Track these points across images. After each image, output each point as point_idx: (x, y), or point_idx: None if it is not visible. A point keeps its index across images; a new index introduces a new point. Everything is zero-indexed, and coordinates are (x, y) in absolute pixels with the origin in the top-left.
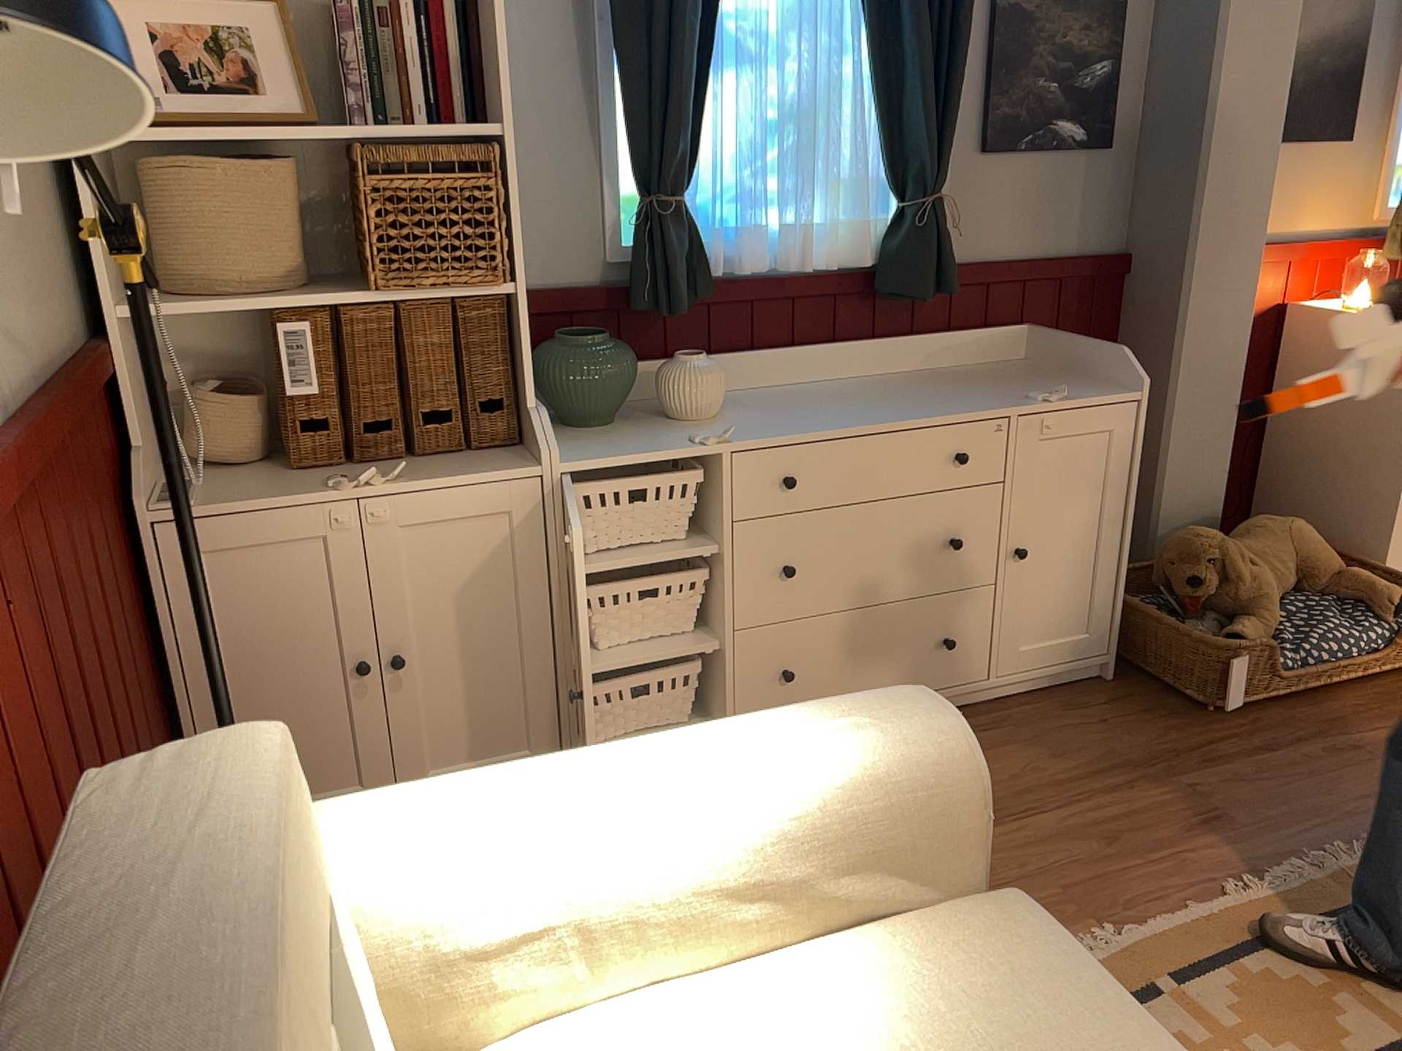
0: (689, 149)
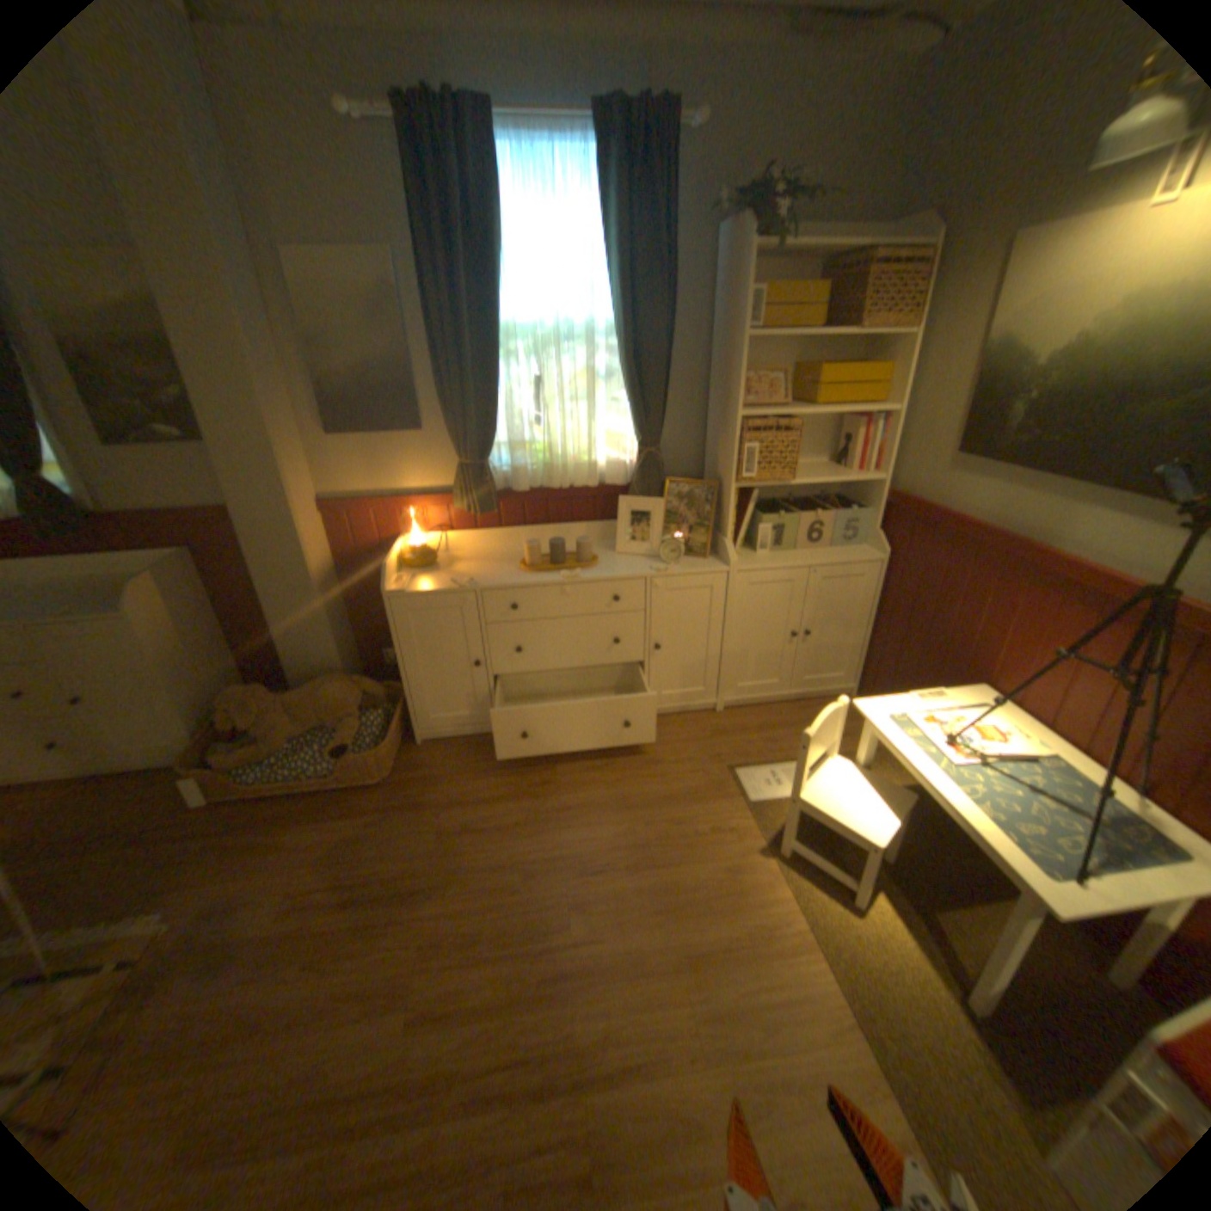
0: None
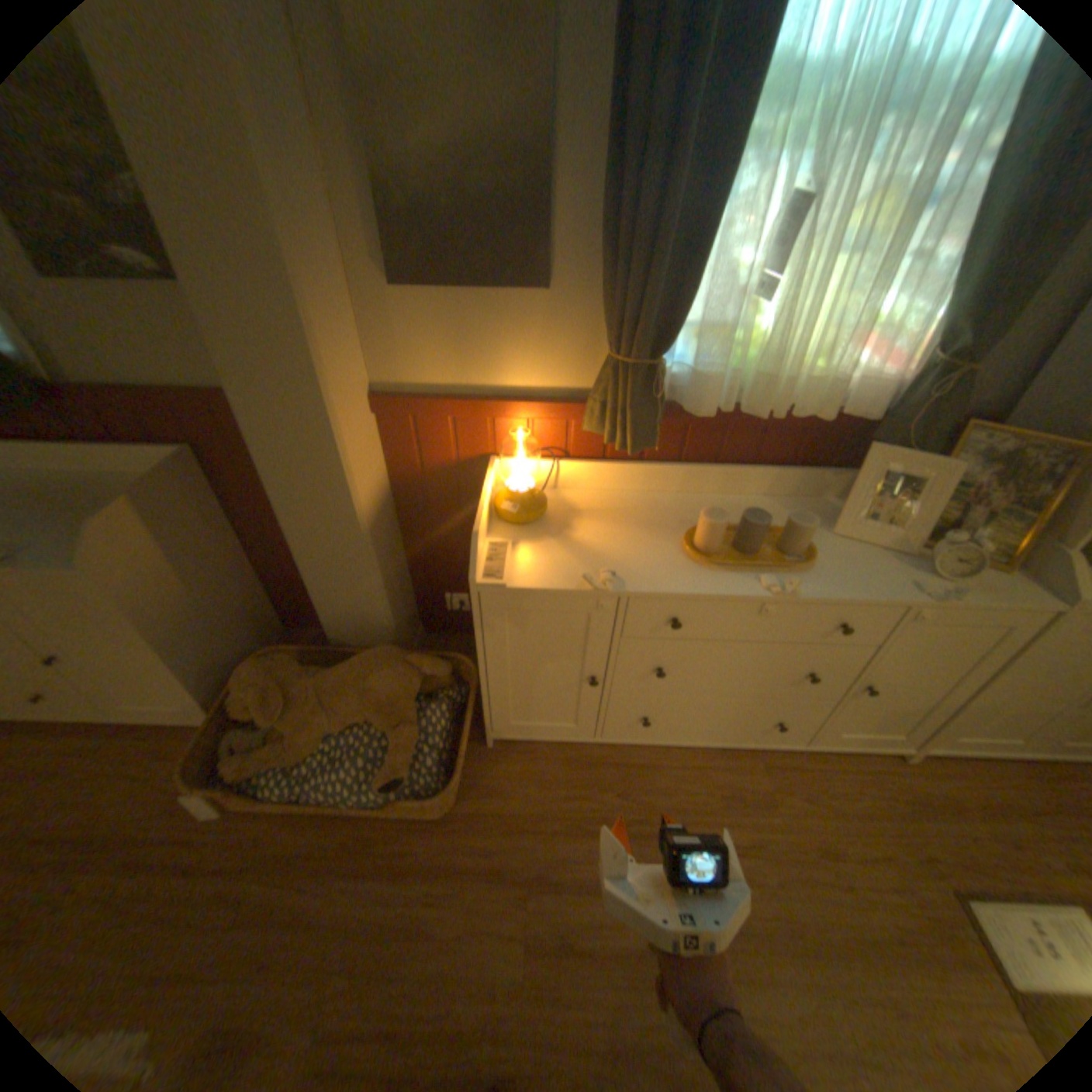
0: None
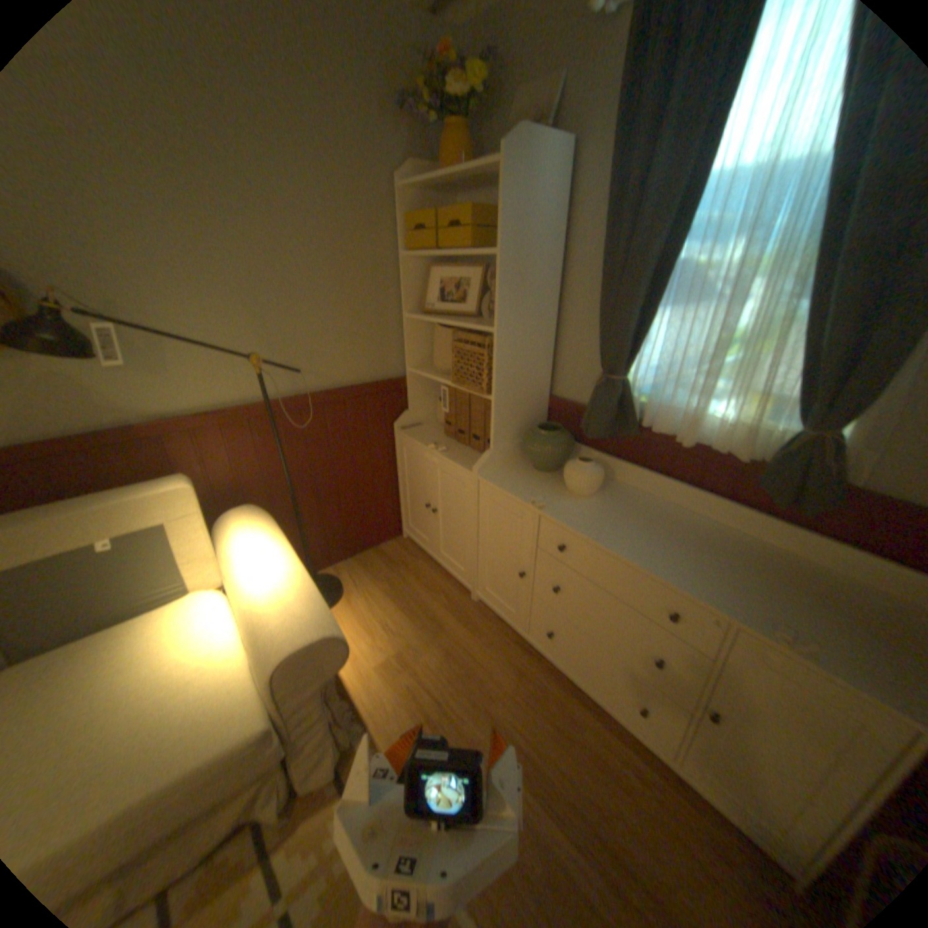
0: (628, 350)
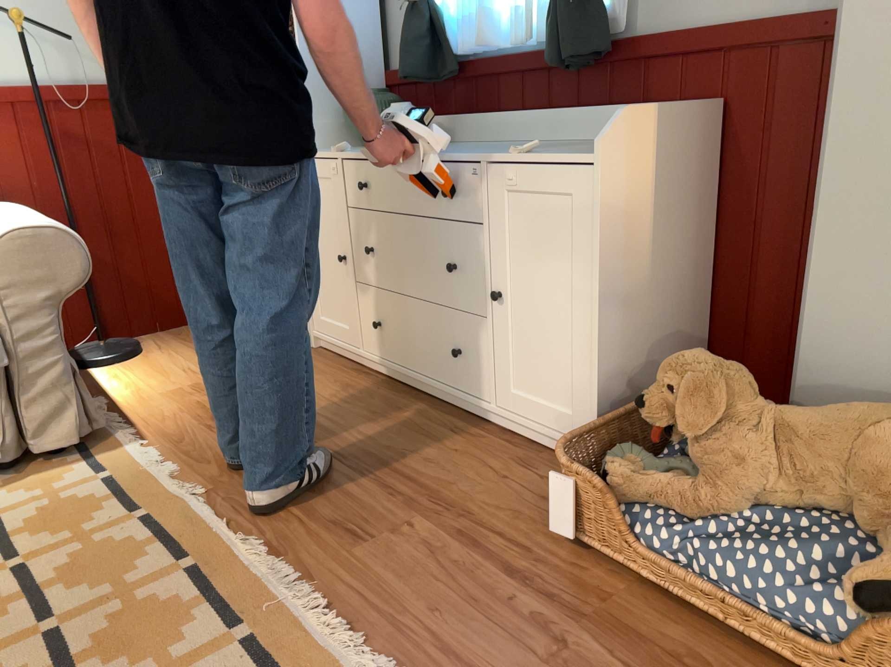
0: None
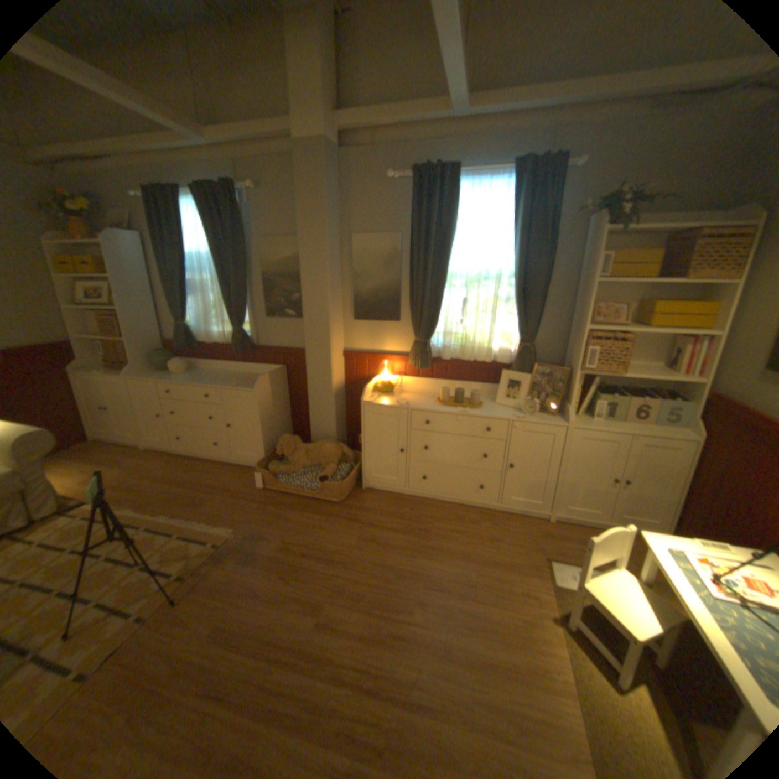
0: (178, 314)
